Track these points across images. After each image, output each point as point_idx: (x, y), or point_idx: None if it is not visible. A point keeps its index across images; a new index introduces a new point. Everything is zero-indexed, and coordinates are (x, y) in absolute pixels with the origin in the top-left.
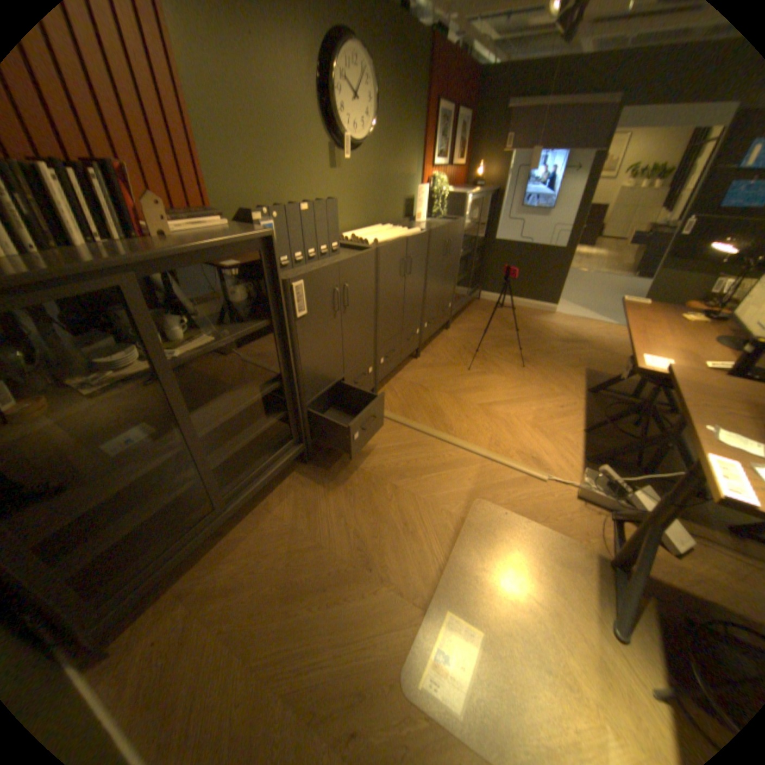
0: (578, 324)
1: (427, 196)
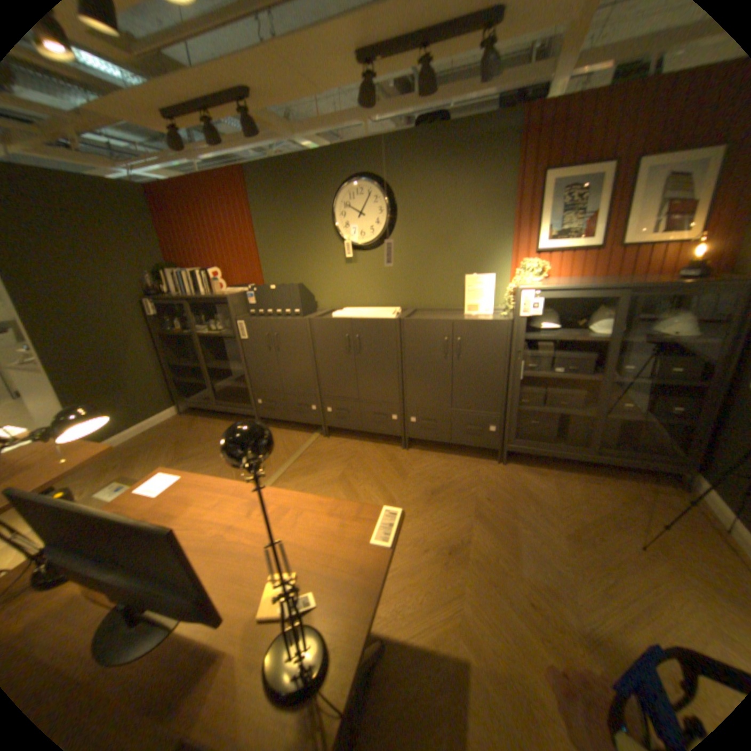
0: None
1: (493, 286)
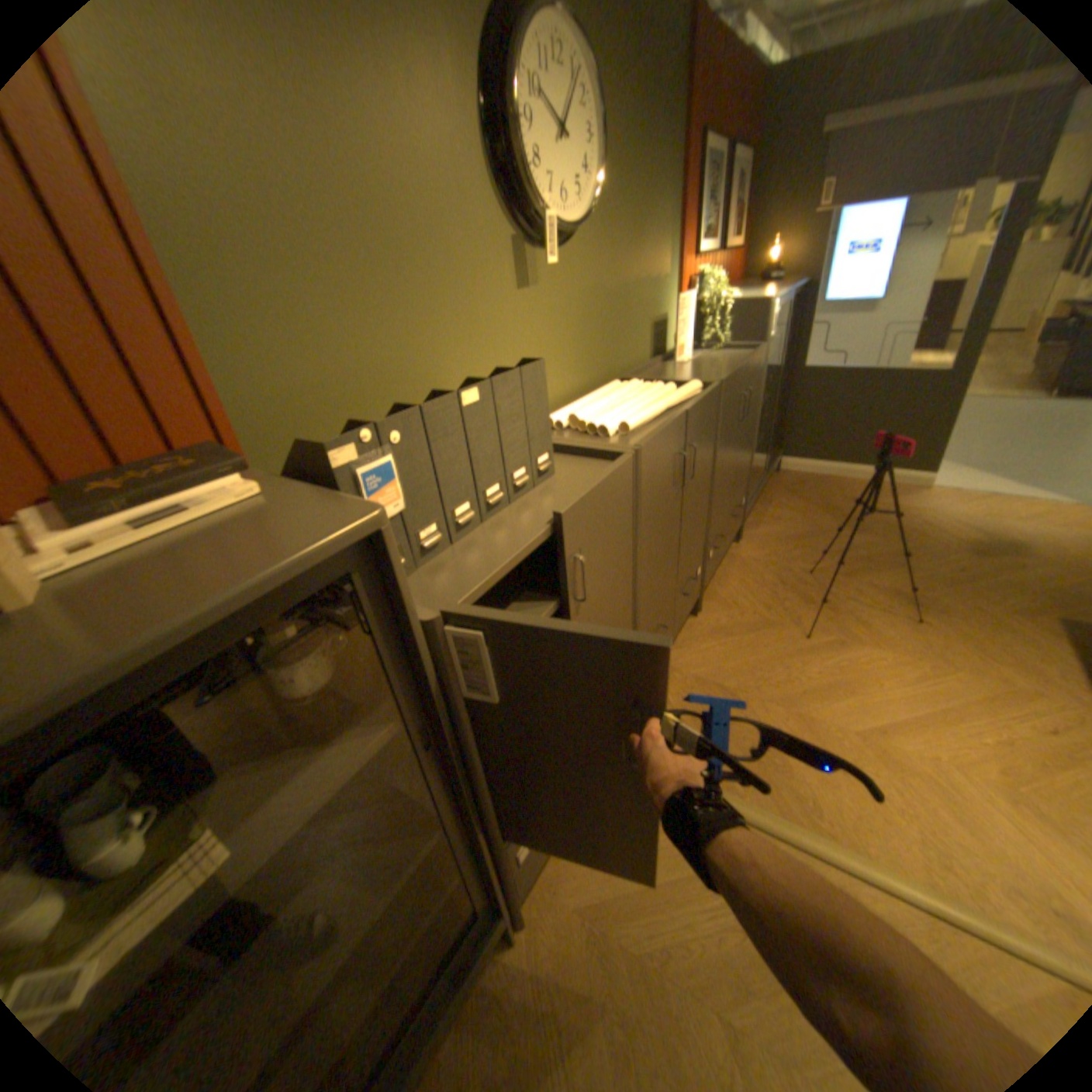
0: (988, 508)
1: (694, 311)
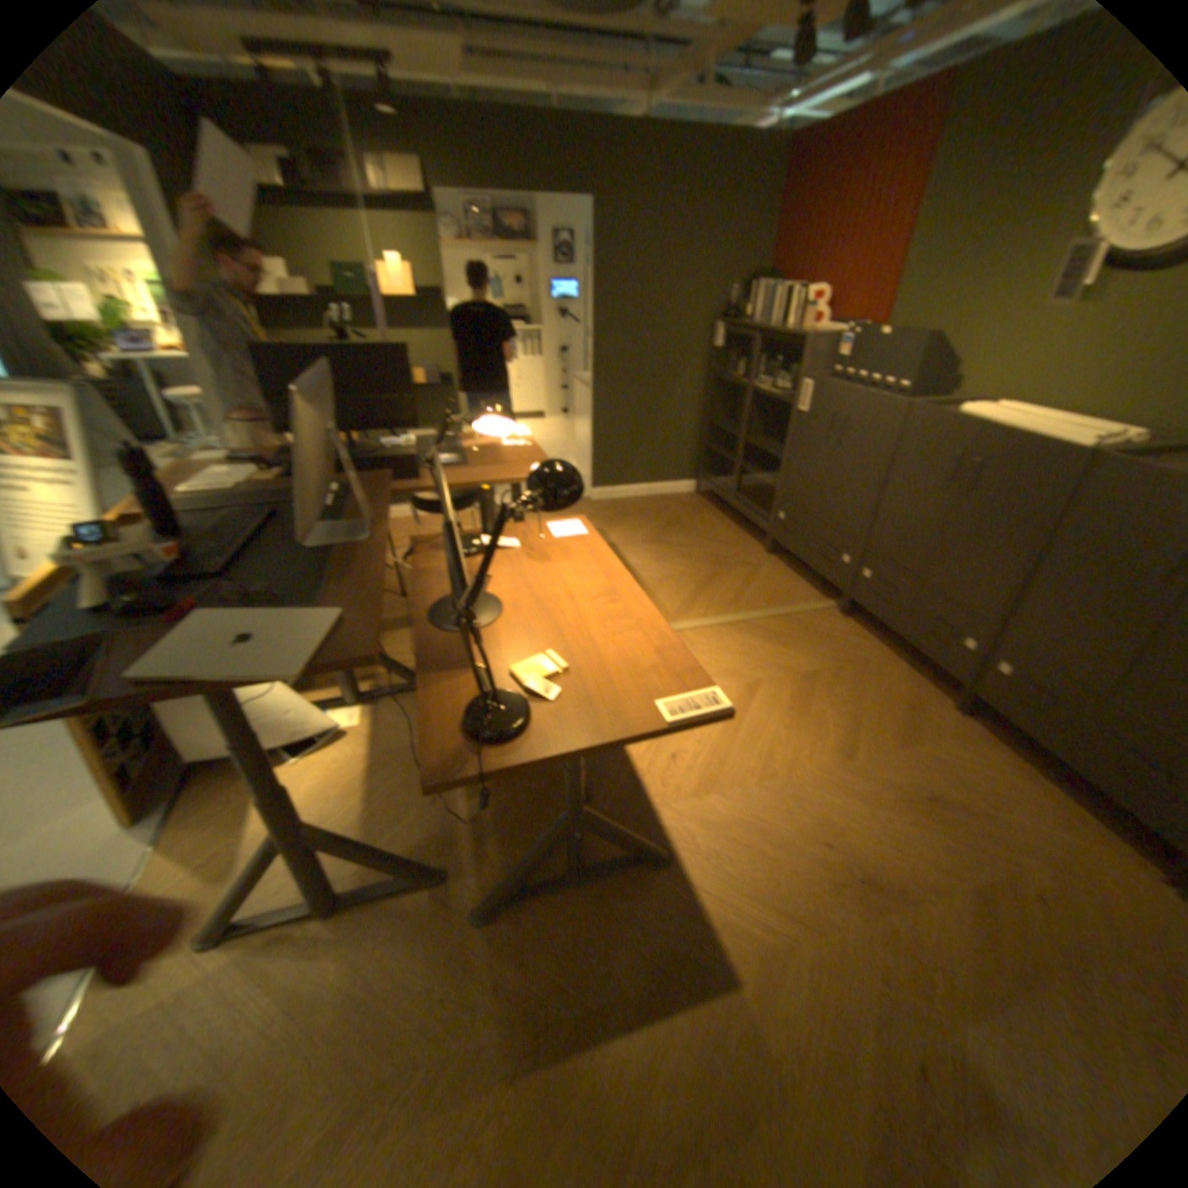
0: None
1: None
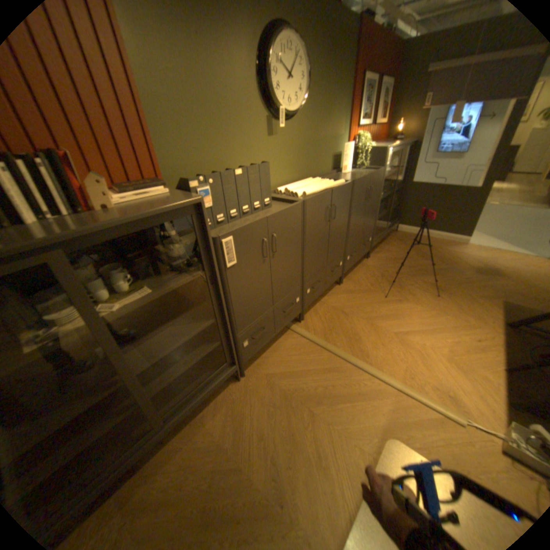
0: (493, 254)
1: (353, 151)
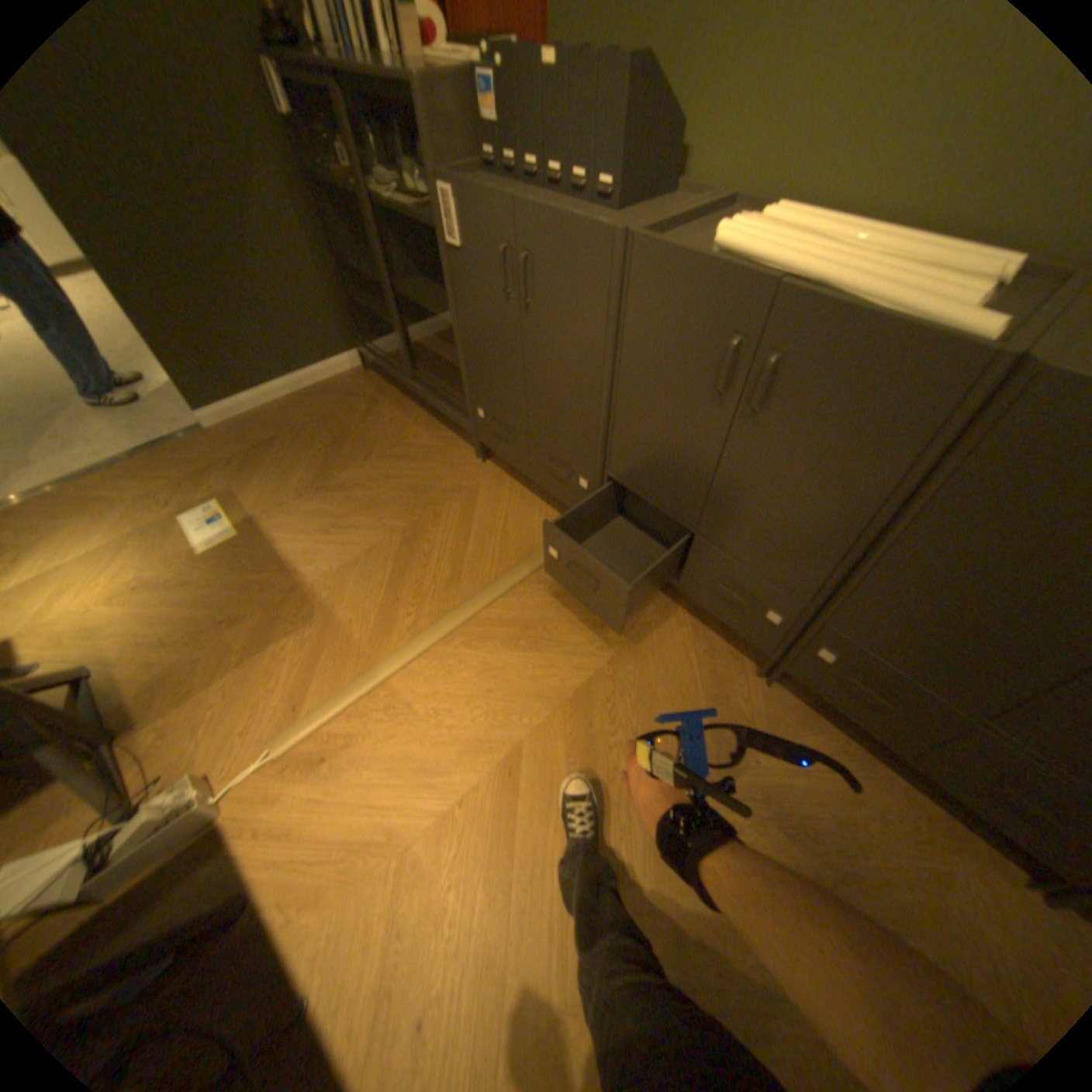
0: None
1: None
